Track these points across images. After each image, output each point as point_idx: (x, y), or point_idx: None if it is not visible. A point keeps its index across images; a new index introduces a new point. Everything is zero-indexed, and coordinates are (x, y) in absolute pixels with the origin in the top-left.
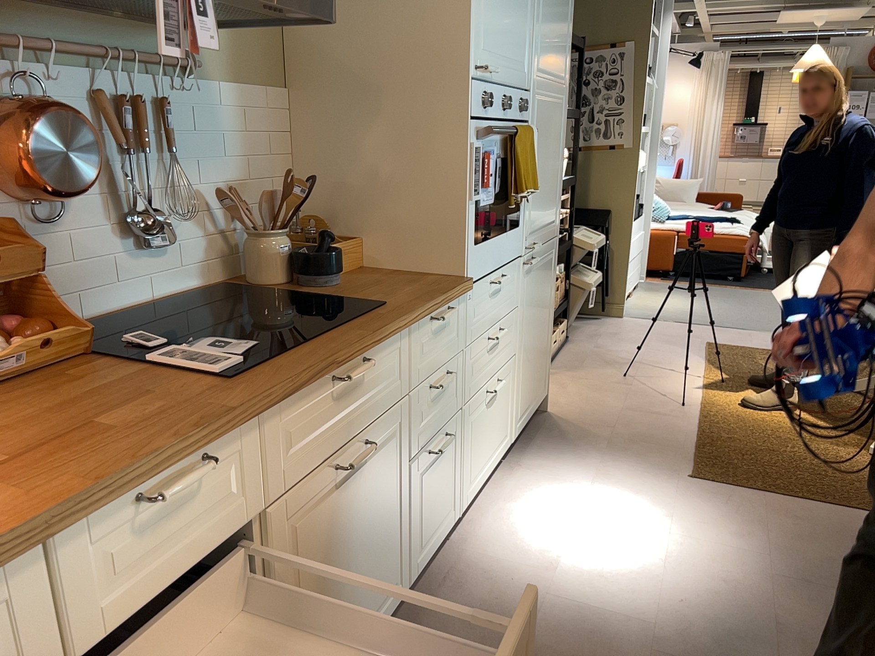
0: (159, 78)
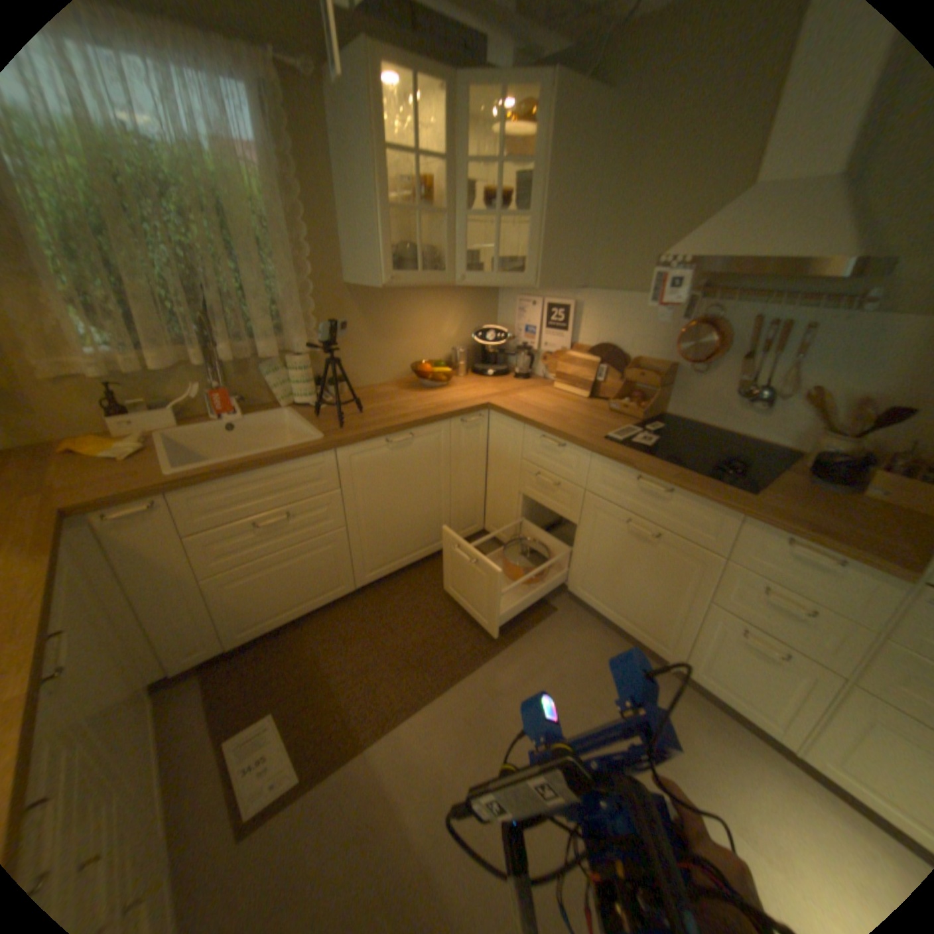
0: (819, 306)
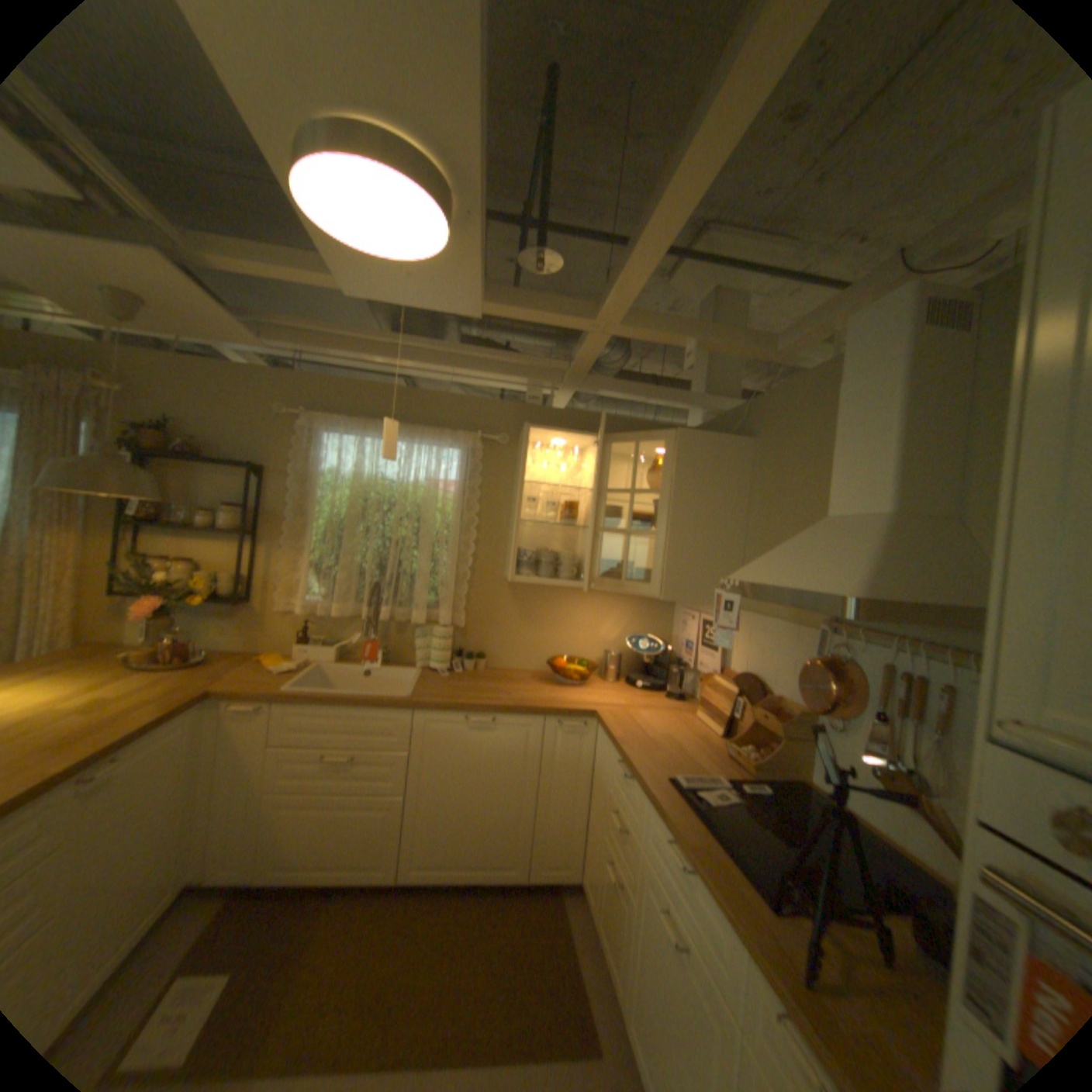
0: (958, 668)
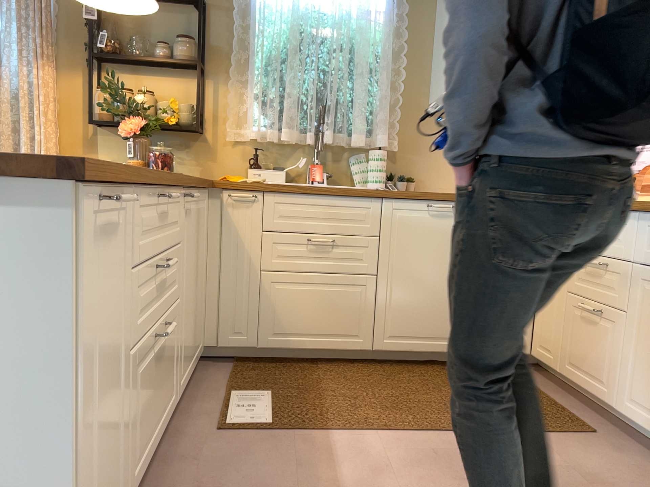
0: None
